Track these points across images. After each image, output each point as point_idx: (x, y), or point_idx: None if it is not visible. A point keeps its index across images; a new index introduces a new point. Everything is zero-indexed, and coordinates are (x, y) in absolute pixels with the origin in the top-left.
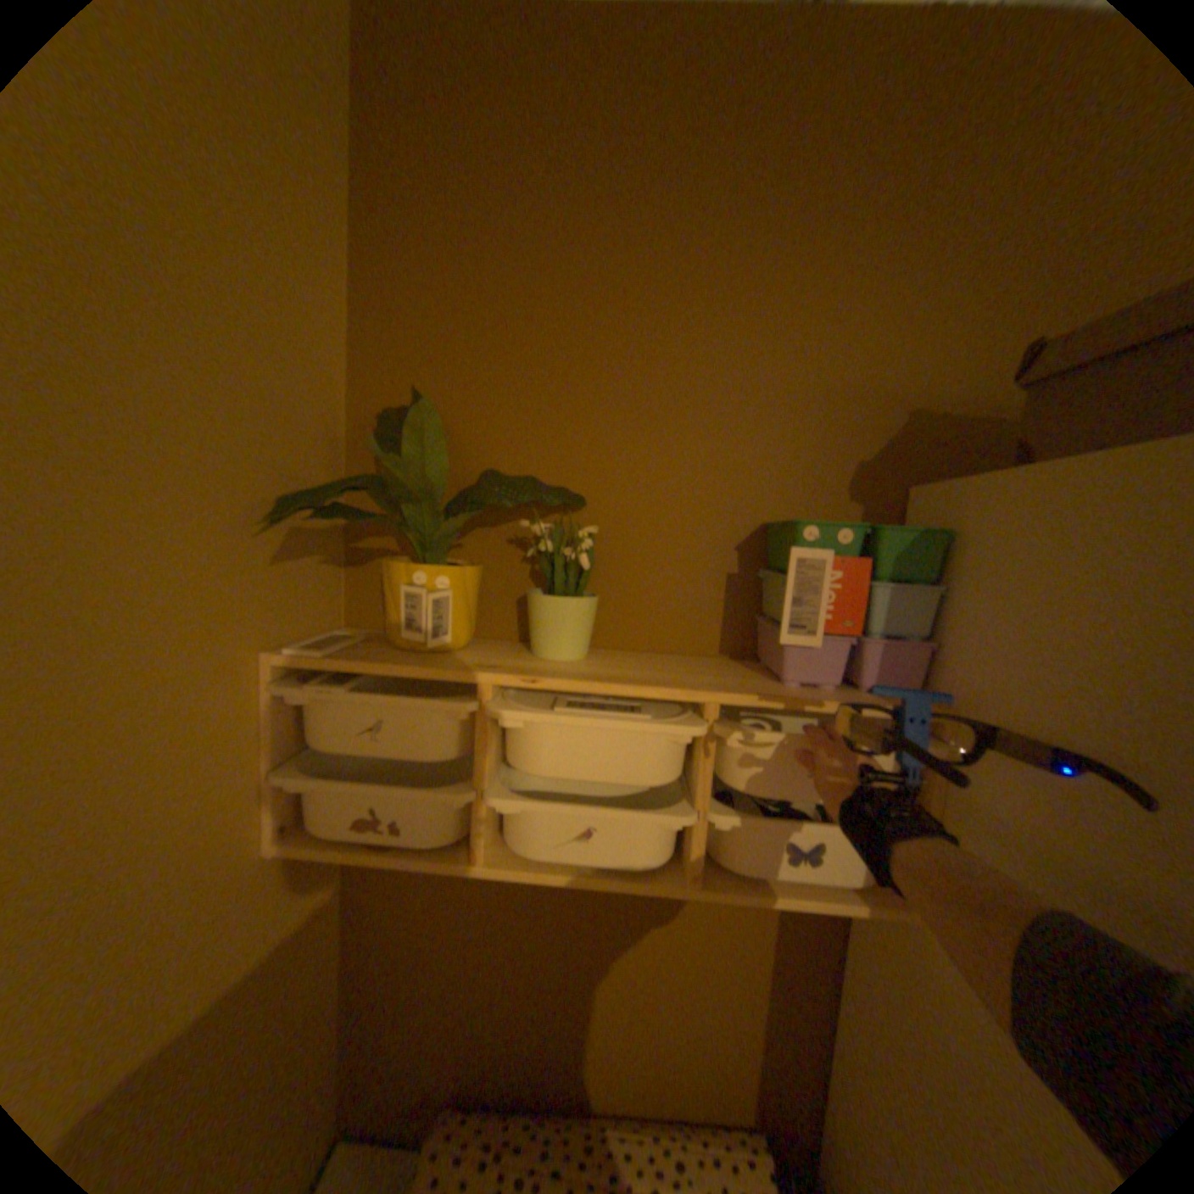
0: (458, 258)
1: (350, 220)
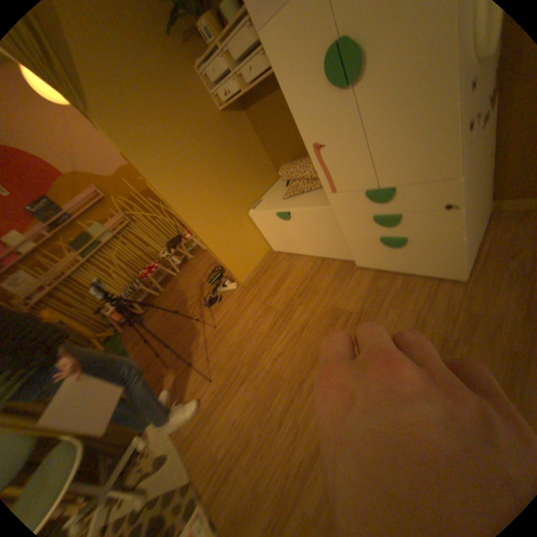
0: None
1: None
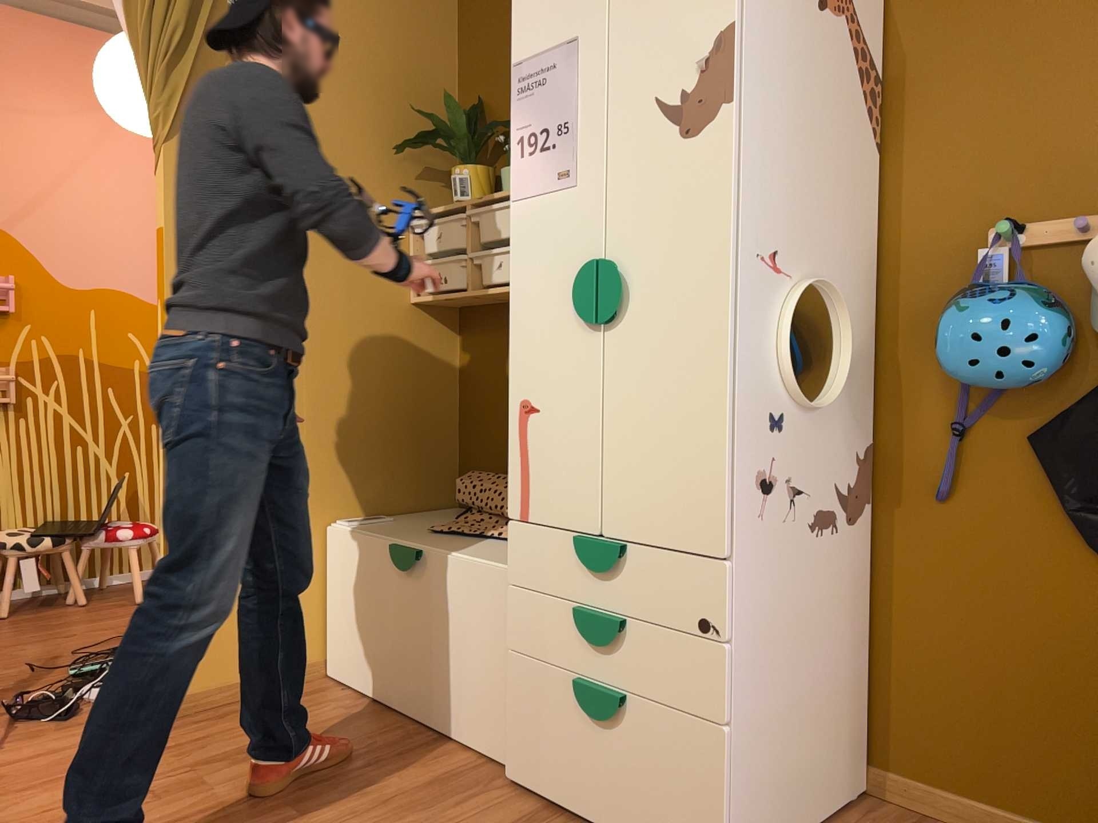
0: (491, 32)
1: (458, 33)
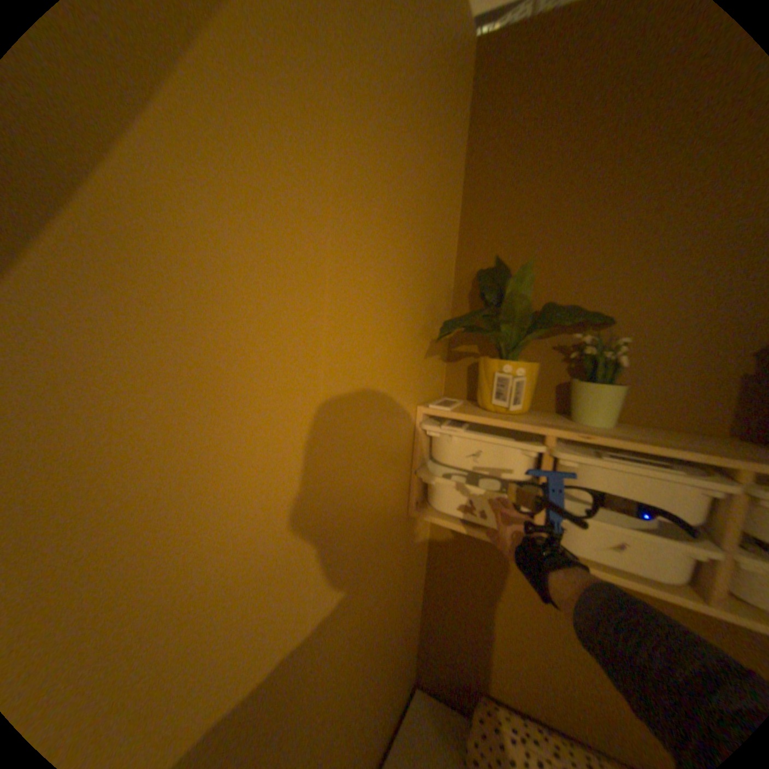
0: (531, 173)
1: (465, 164)
